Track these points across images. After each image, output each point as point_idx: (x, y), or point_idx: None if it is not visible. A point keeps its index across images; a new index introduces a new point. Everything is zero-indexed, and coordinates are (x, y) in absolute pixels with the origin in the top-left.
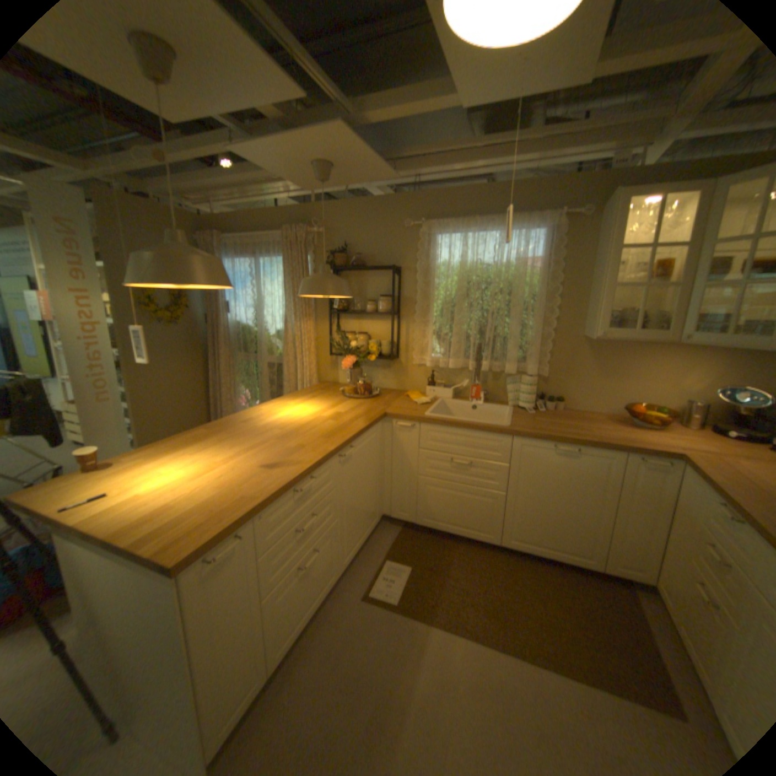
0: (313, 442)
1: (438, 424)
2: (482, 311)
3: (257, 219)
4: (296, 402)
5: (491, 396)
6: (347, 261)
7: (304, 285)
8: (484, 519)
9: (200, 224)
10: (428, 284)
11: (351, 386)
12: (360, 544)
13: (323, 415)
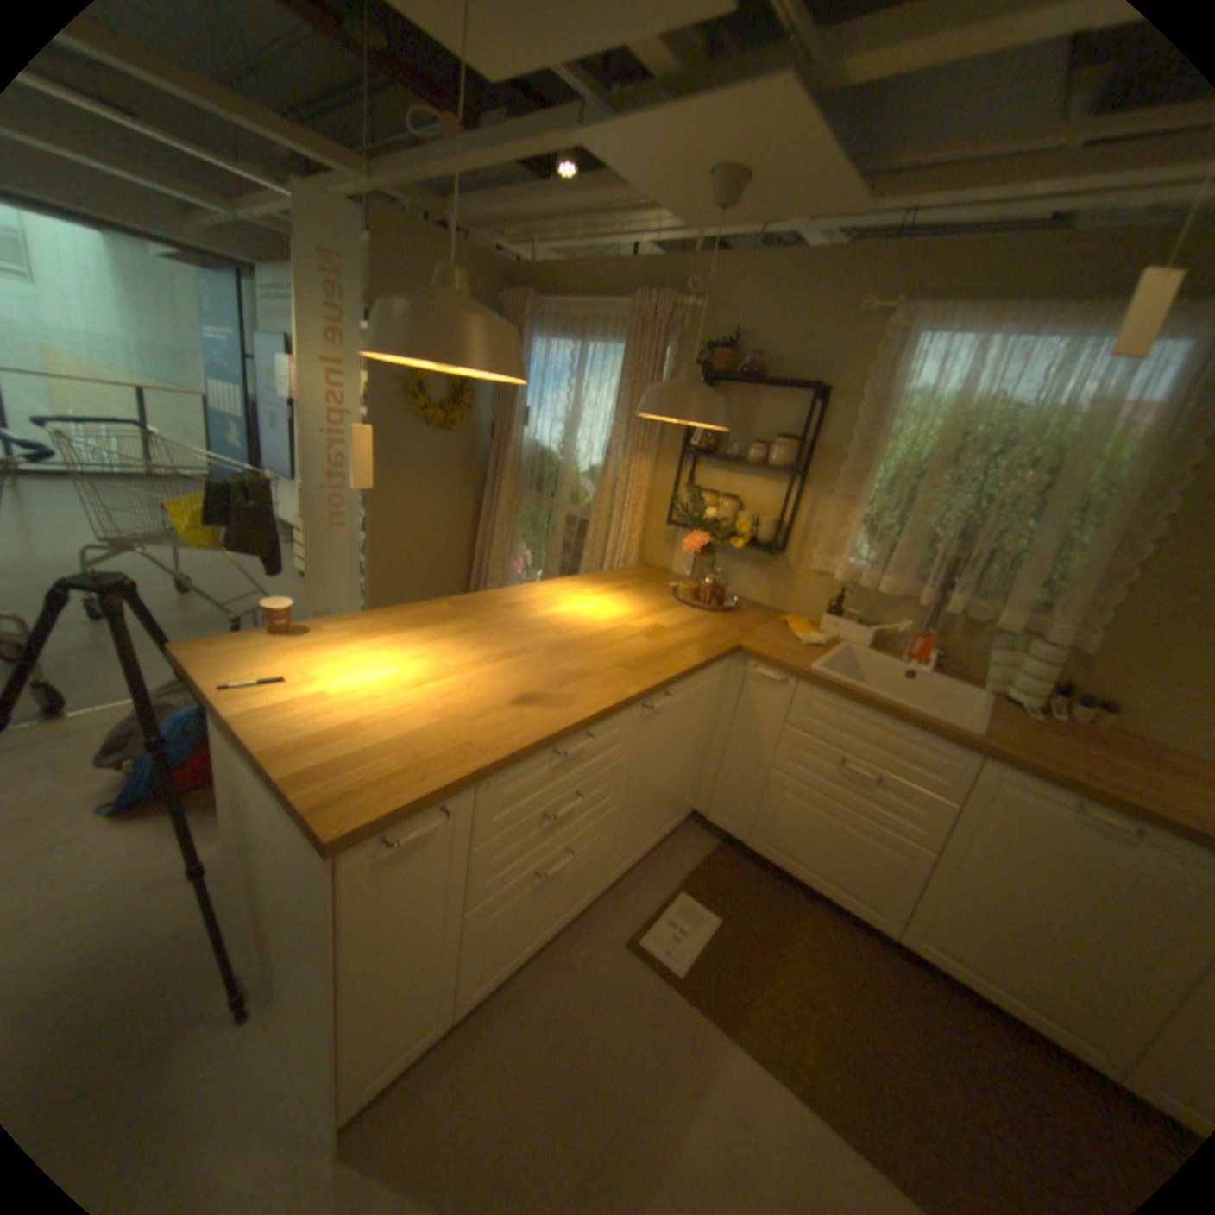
0: (606, 671)
1: (834, 692)
2: (981, 496)
3: (600, 274)
4: (596, 591)
5: (952, 662)
6: (734, 362)
7: (651, 396)
8: (880, 885)
9: (514, 277)
10: (880, 425)
11: (690, 582)
12: (646, 851)
13: (634, 625)
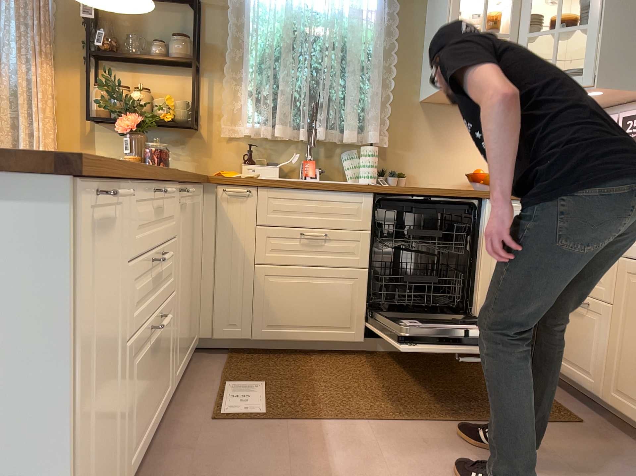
0: None
1: (283, 186)
2: (312, 68)
3: None
4: None
5: (325, 177)
6: None
7: None
8: (343, 309)
9: None
10: (243, 29)
11: (134, 158)
12: (185, 361)
13: None
